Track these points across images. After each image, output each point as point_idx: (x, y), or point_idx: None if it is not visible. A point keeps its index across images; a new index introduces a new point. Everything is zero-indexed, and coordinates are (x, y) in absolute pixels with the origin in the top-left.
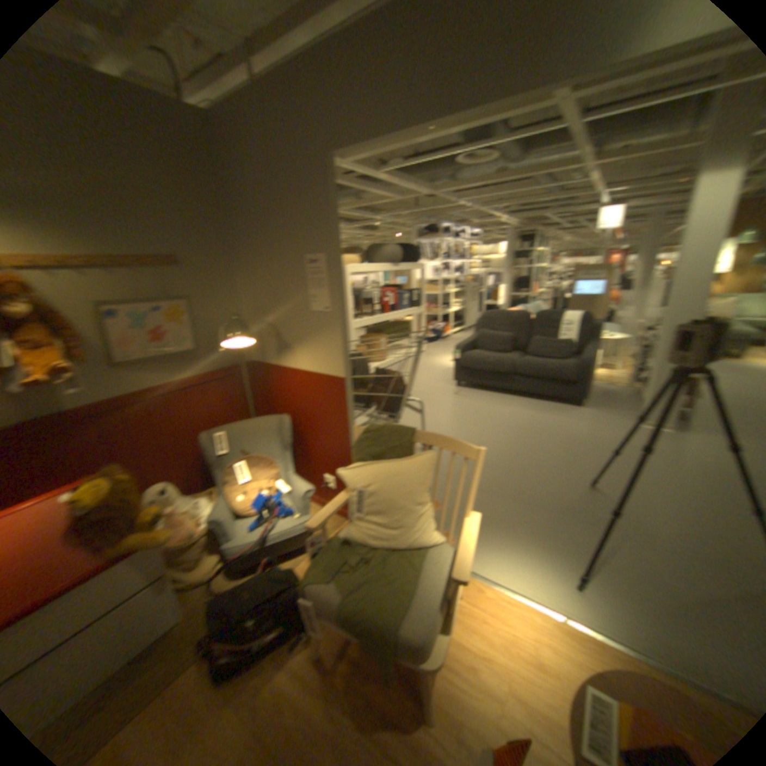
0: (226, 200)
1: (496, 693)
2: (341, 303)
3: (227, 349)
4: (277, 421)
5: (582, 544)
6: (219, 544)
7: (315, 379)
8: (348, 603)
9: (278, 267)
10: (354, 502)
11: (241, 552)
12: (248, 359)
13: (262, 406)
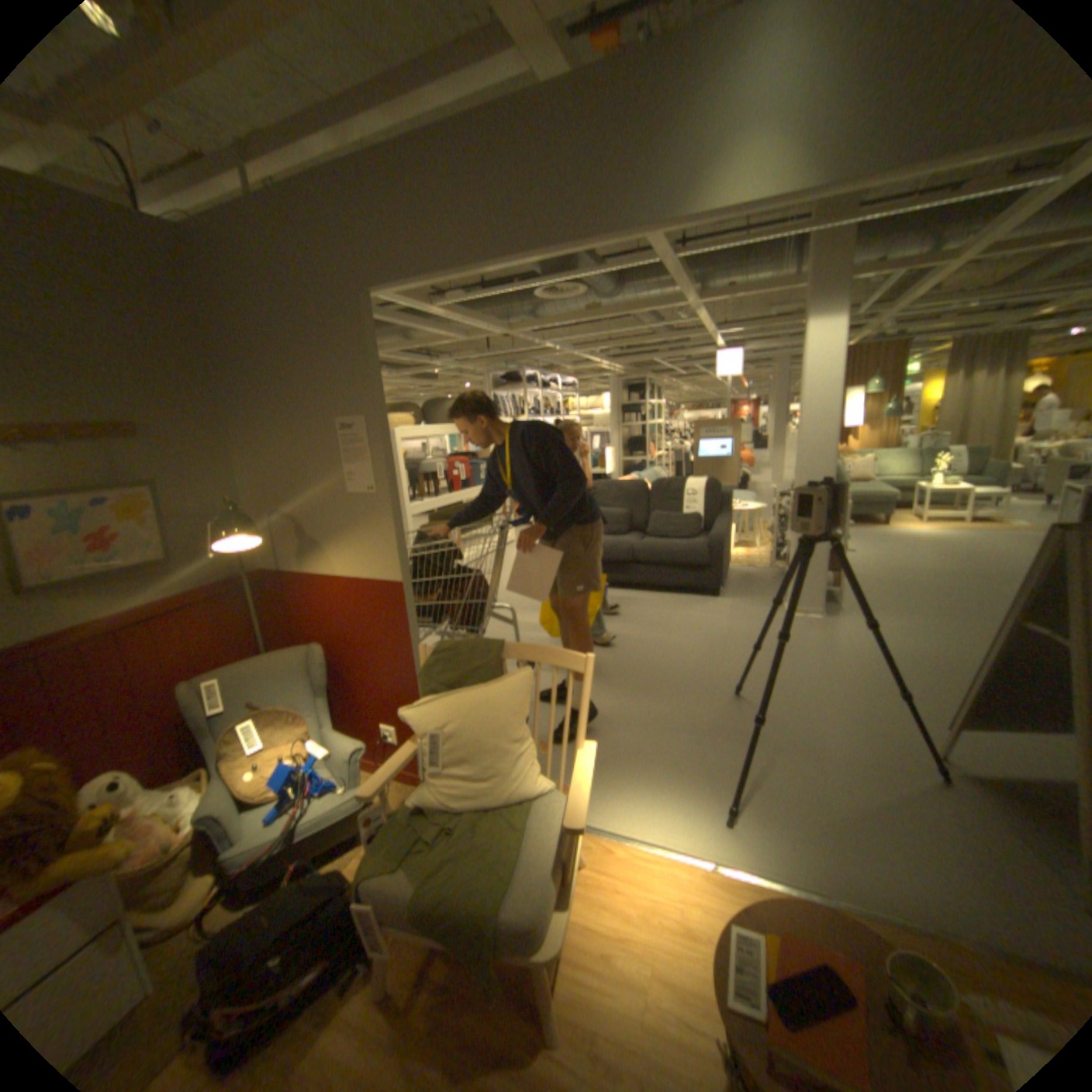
0: (217, 344)
1: (638, 981)
2: (393, 479)
3: (223, 554)
4: (306, 653)
5: (730, 768)
6: (220, 851)
7: (362, 586)
8: (427, 891)
9: (300, 434)
10: (428, 751)
11: (258, 856)
12: (256, 567)
13: (281, 635)
